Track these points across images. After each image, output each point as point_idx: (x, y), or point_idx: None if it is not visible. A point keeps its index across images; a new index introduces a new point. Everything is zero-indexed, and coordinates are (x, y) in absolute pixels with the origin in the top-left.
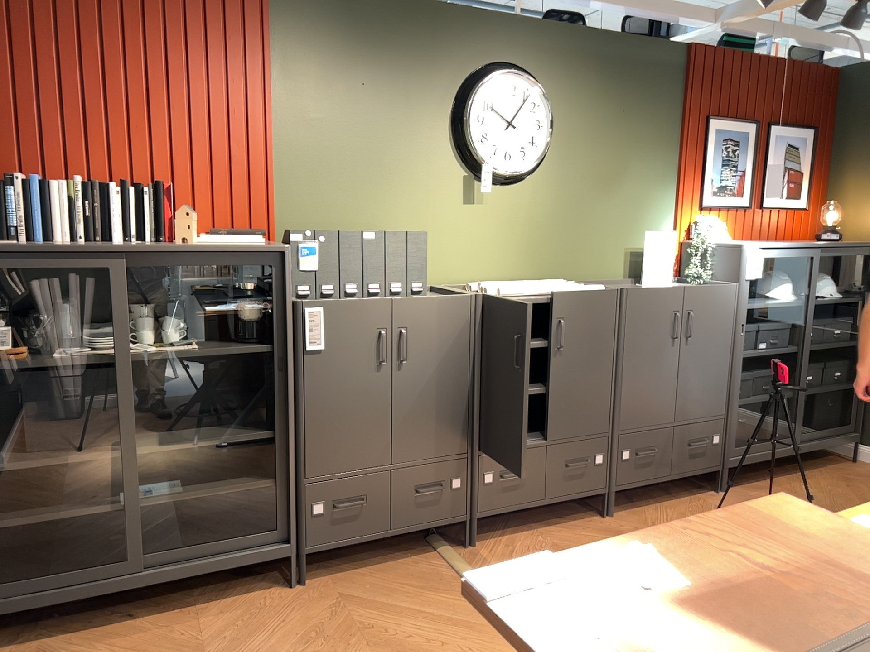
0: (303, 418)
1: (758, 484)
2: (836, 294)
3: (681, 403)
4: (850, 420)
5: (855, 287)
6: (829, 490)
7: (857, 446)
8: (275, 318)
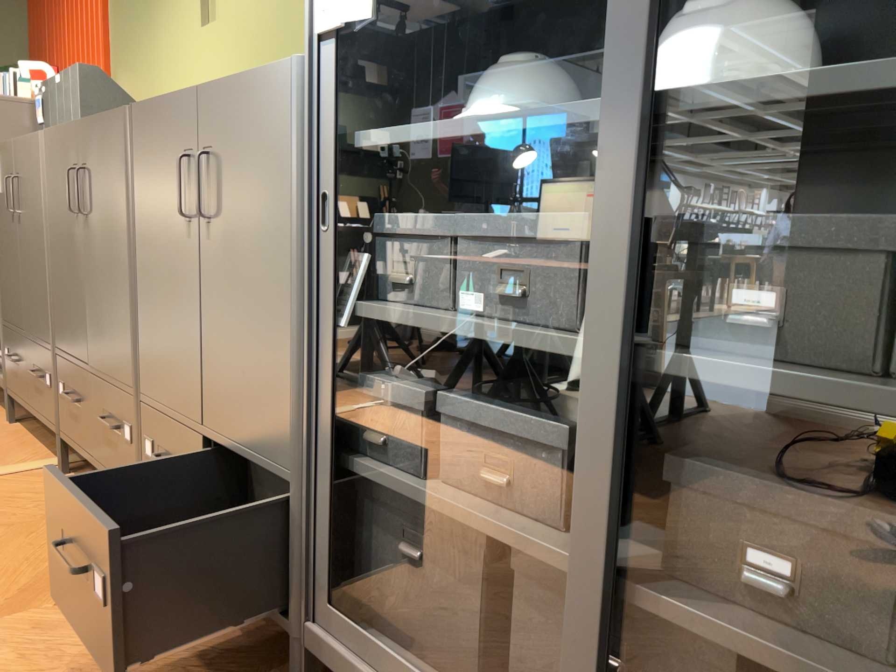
0: None
1: None
2: None
3: (207, 383)
4: None
5: None
6: None
7: None
8: None
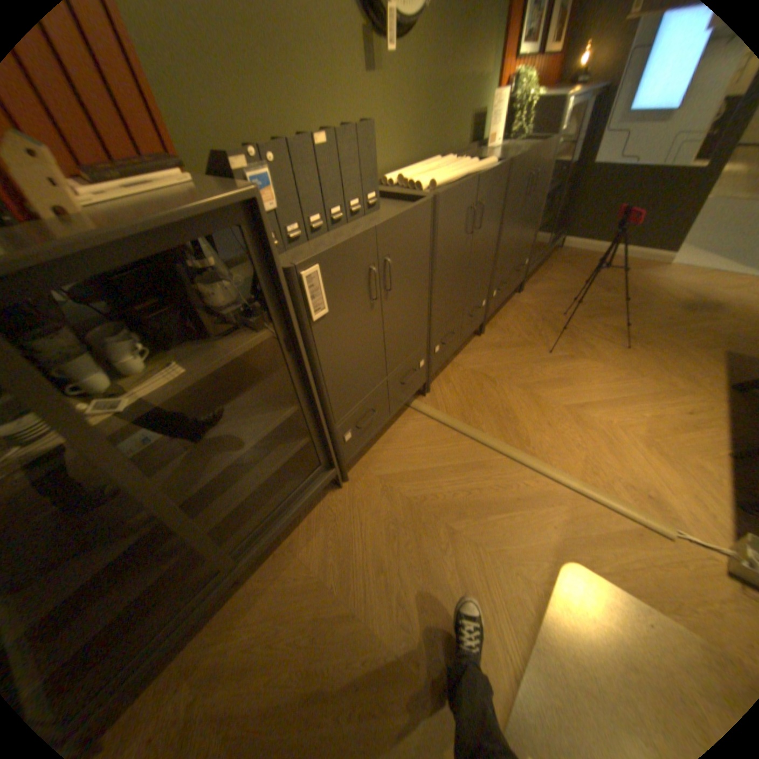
0: (325, 381)
1: (532, 280)
2: (576, 131)
3: (519, 245)
4: (562, 223)
5: (582, 124)
6: (566, 273)
7: (562, 238)
8: (269, 296)
